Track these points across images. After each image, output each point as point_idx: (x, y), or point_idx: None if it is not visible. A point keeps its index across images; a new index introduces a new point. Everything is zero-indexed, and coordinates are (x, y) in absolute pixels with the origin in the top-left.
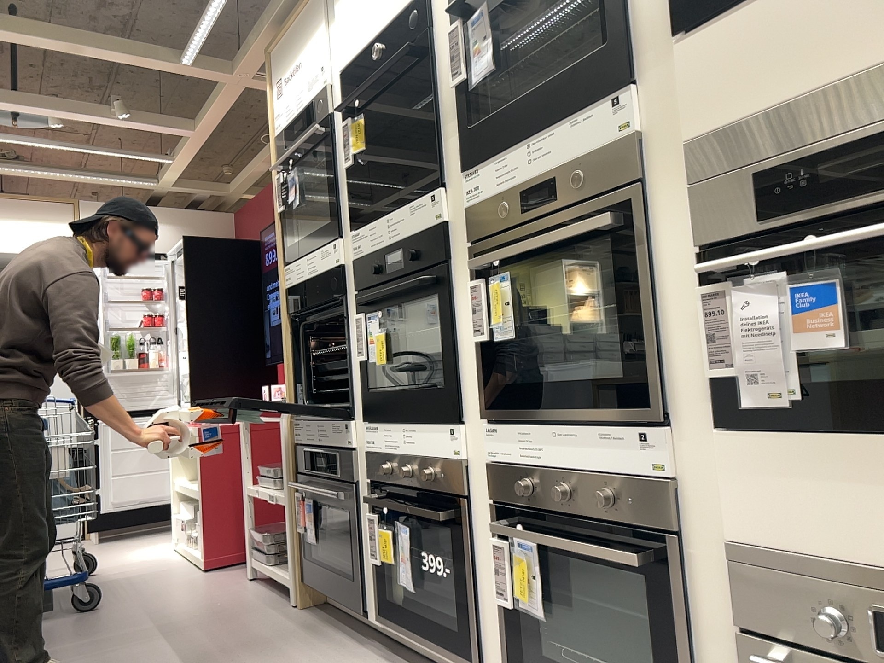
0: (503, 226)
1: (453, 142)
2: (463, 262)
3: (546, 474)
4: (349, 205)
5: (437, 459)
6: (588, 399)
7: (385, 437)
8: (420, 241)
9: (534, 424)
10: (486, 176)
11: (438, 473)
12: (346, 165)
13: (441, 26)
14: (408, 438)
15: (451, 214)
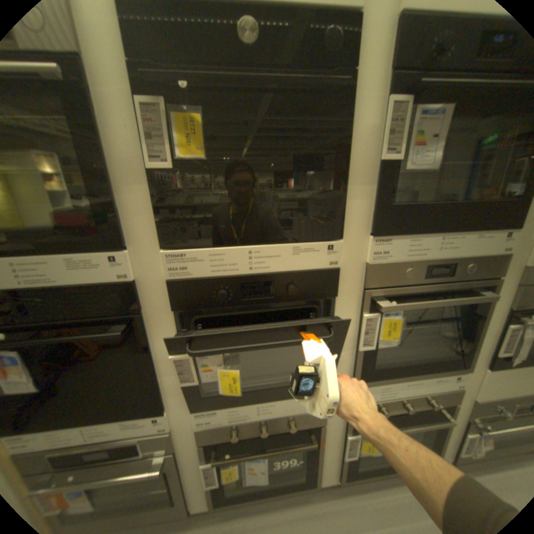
0: (404, 283)
1: (360, 204)
2: (350, 297)
3: (398, 403)
4: (148, 212)
5: (300, 415)
6: (435, 369)
7: (229, 415)
8: (307, 279)
9: (395, 383)
10: (400, 246)
11: (300, 421)
12: (137, 156)
13: (373, 75)
14: (265, 410)
15: (343, 261)
